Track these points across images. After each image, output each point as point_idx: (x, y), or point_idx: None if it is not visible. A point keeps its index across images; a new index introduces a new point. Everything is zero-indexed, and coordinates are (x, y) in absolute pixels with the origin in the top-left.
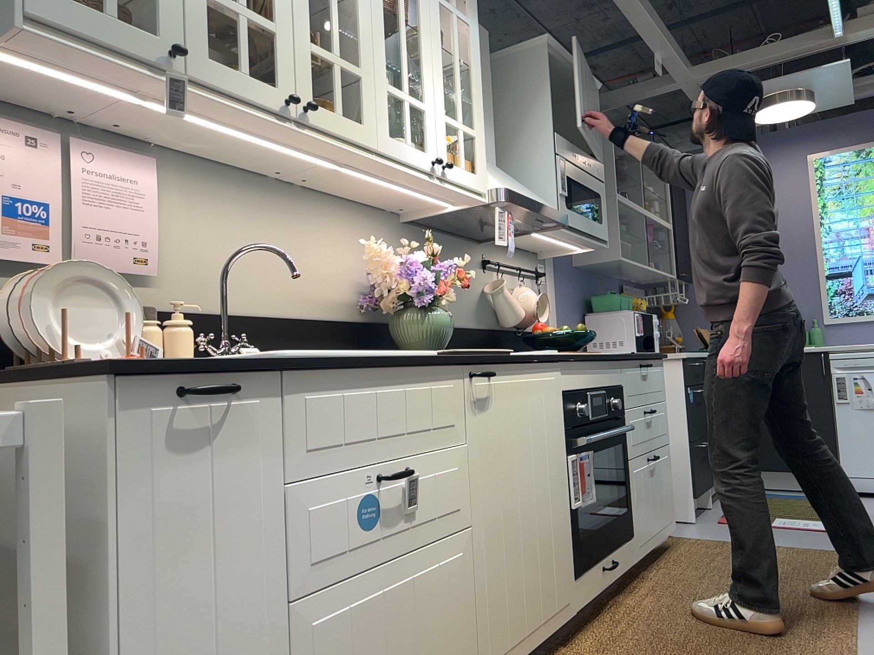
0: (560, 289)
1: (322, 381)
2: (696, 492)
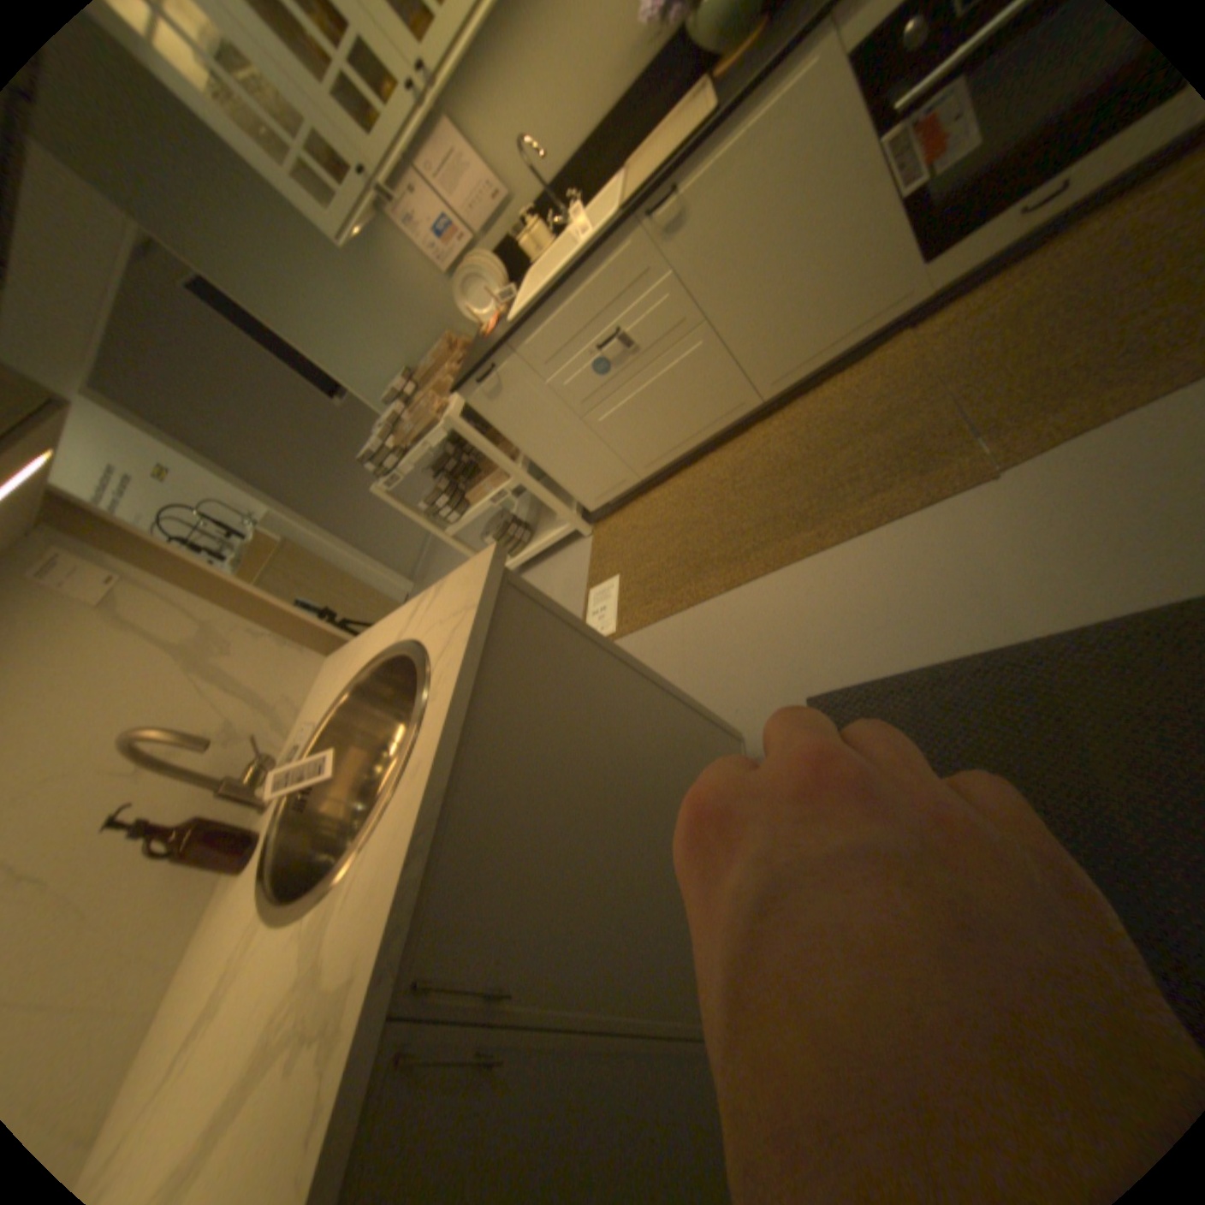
0: None
1: (529, 328)
2: None
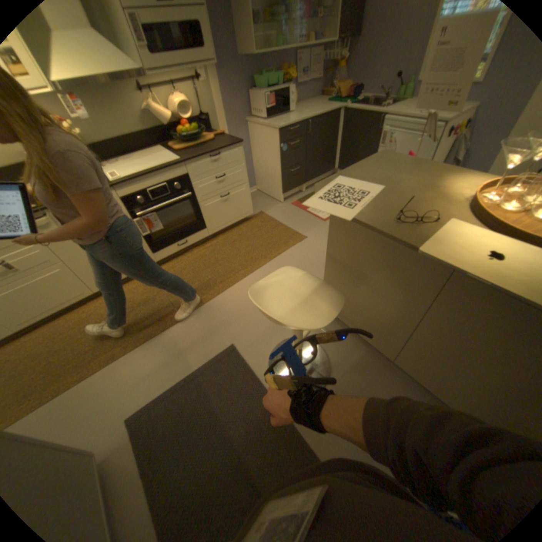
0: (220, 79)
1: None
2: (283, 192)
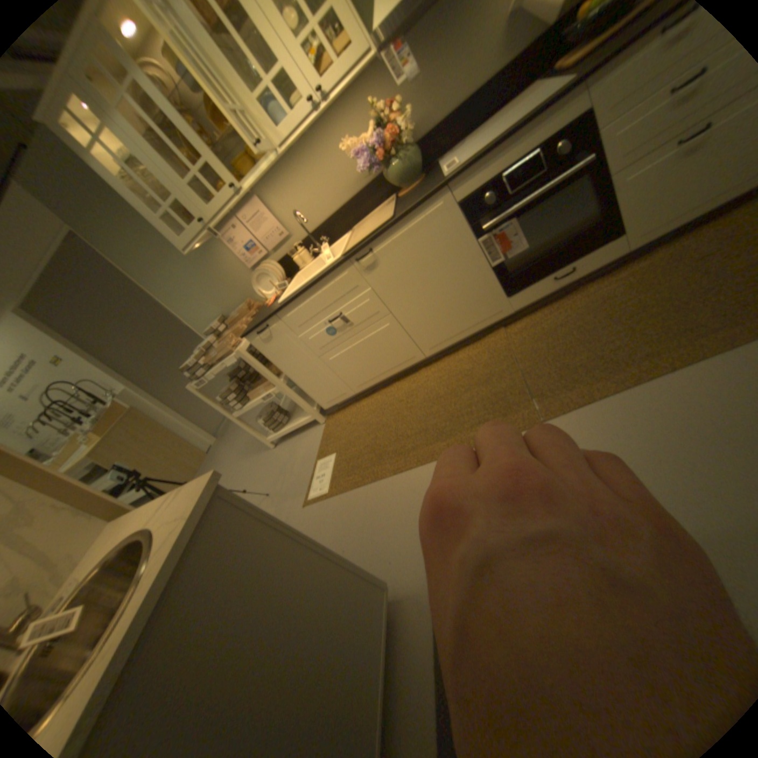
0: None
1: (290, 307)
2: None
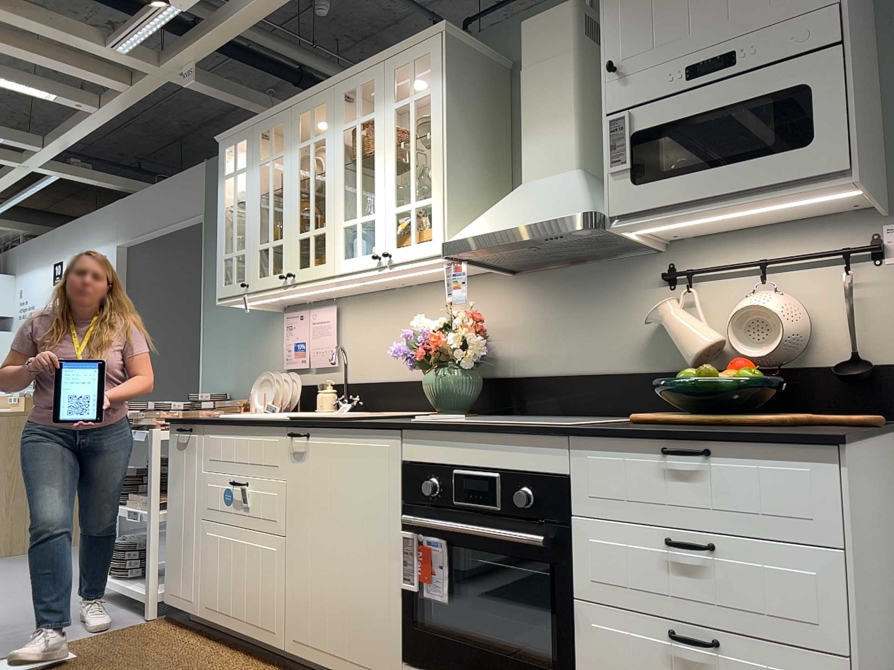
0: None
1: (216, 429)
2: None
